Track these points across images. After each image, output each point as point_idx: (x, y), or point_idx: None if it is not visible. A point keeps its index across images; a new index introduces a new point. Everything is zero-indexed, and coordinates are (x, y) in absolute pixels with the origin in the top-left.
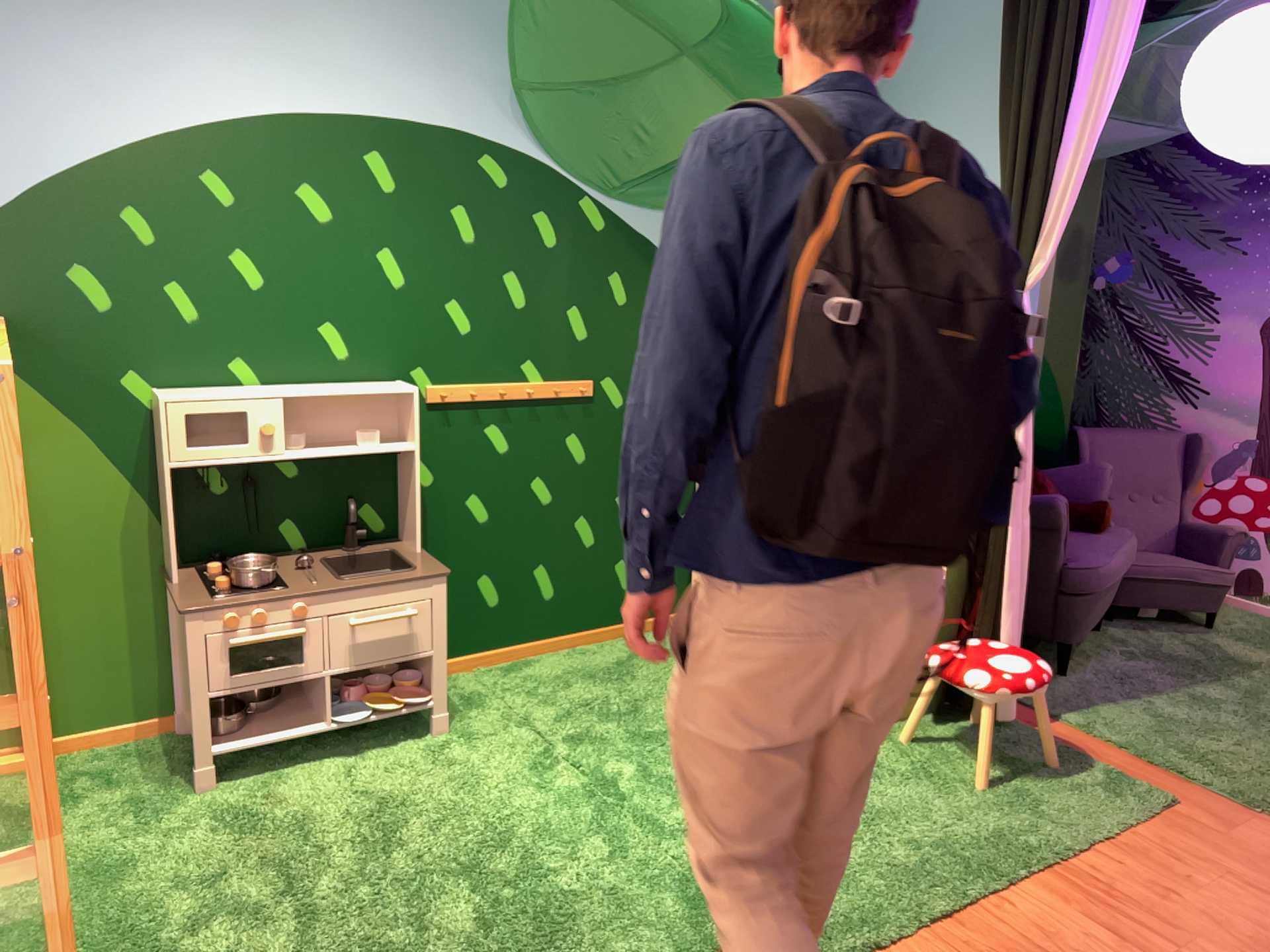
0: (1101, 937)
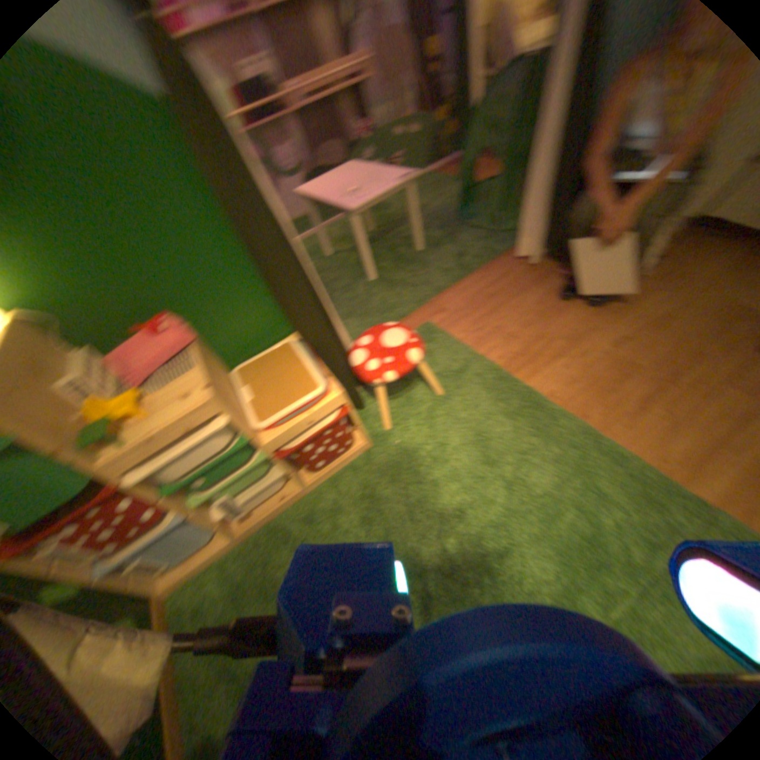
0: (568, 360)
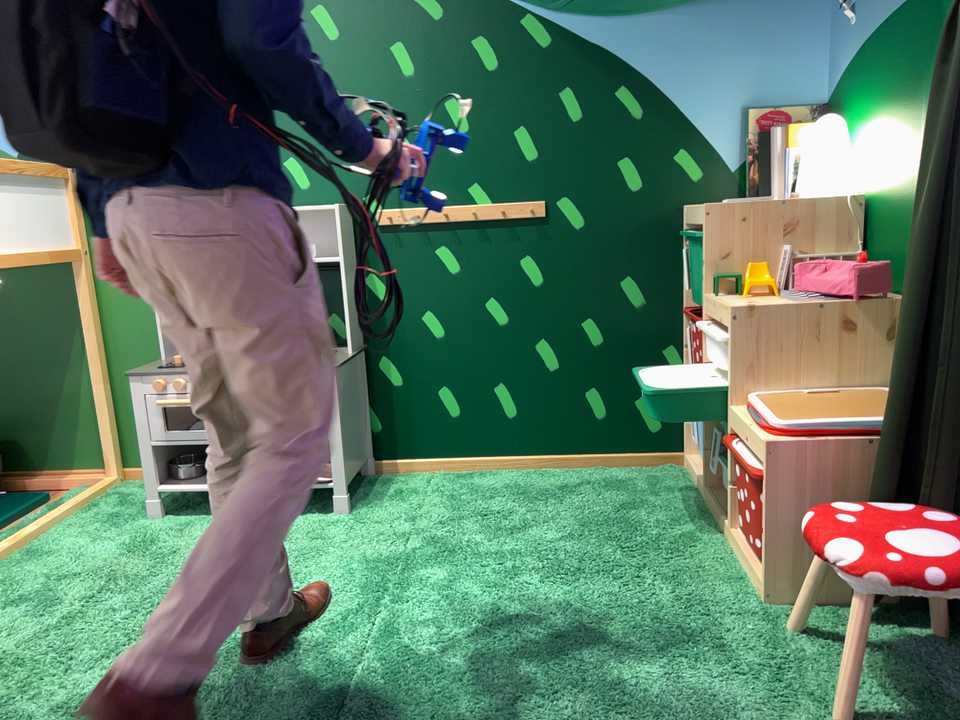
0: None
